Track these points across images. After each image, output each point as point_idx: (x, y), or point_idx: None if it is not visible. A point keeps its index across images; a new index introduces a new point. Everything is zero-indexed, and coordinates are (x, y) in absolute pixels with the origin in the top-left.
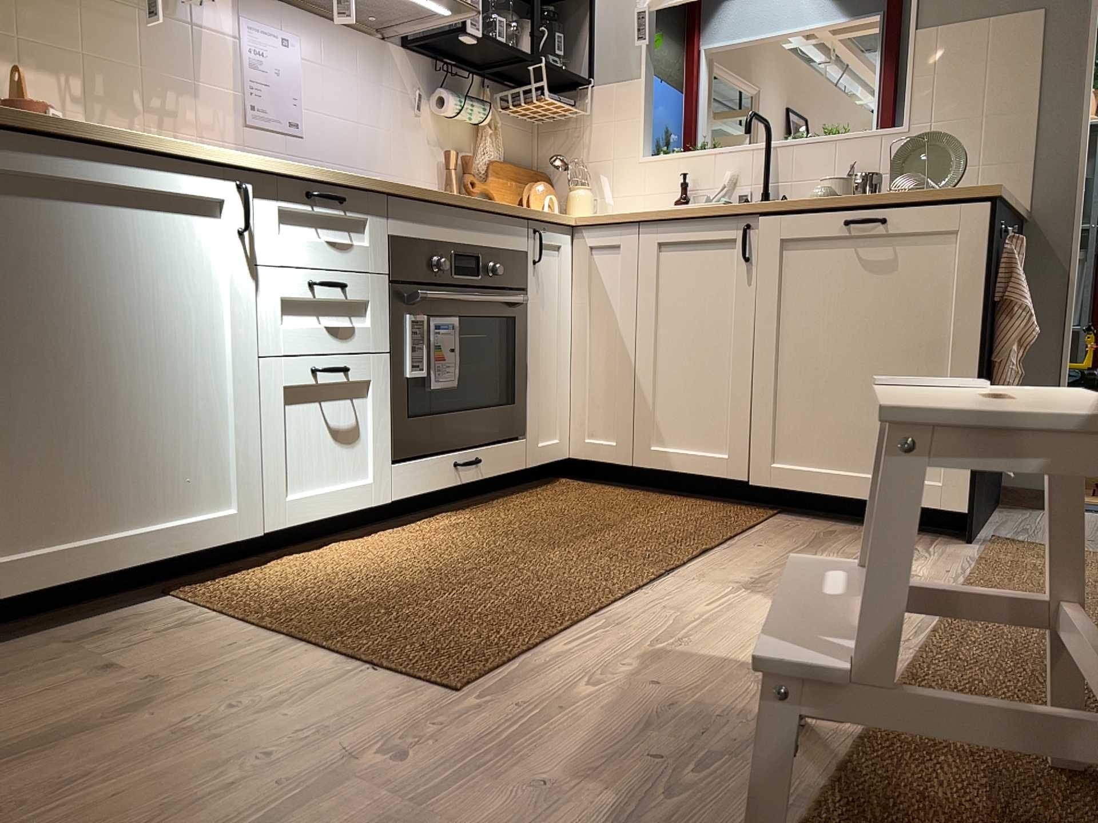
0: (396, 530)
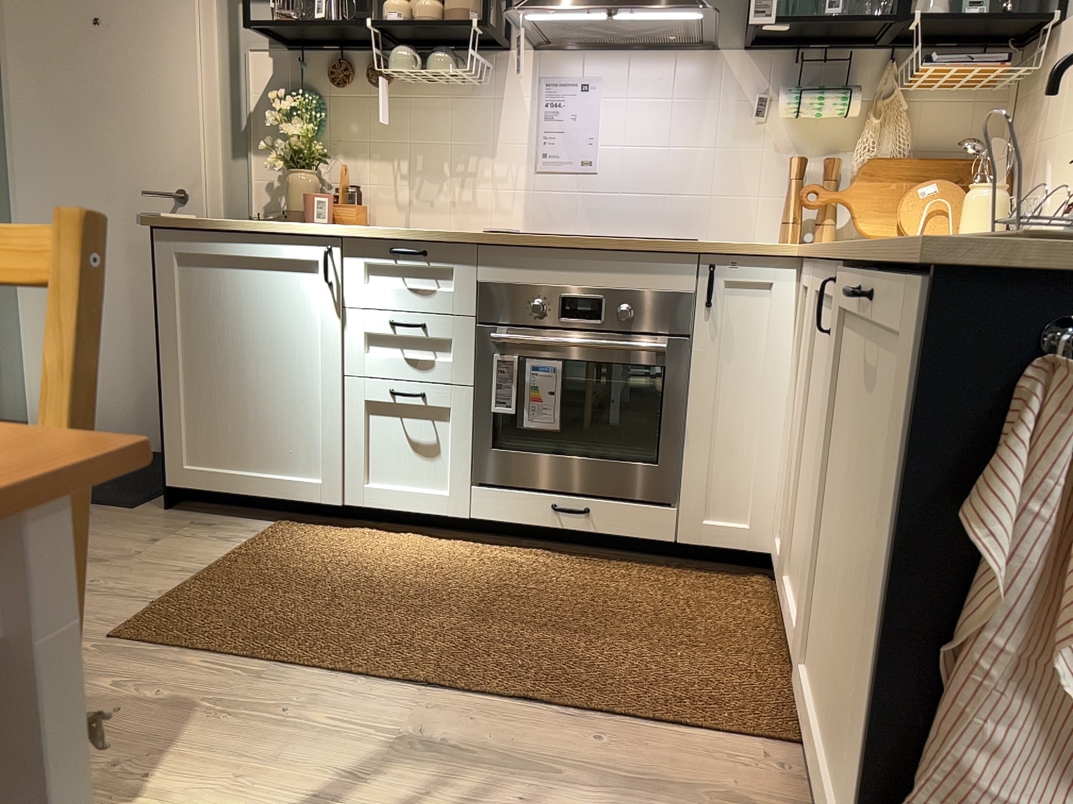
0: (480, 548)
